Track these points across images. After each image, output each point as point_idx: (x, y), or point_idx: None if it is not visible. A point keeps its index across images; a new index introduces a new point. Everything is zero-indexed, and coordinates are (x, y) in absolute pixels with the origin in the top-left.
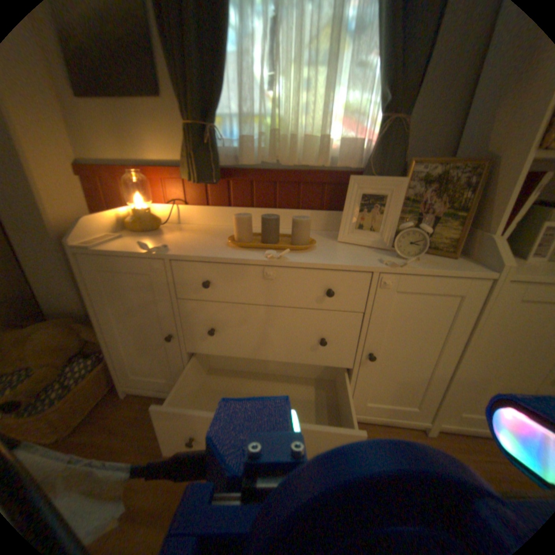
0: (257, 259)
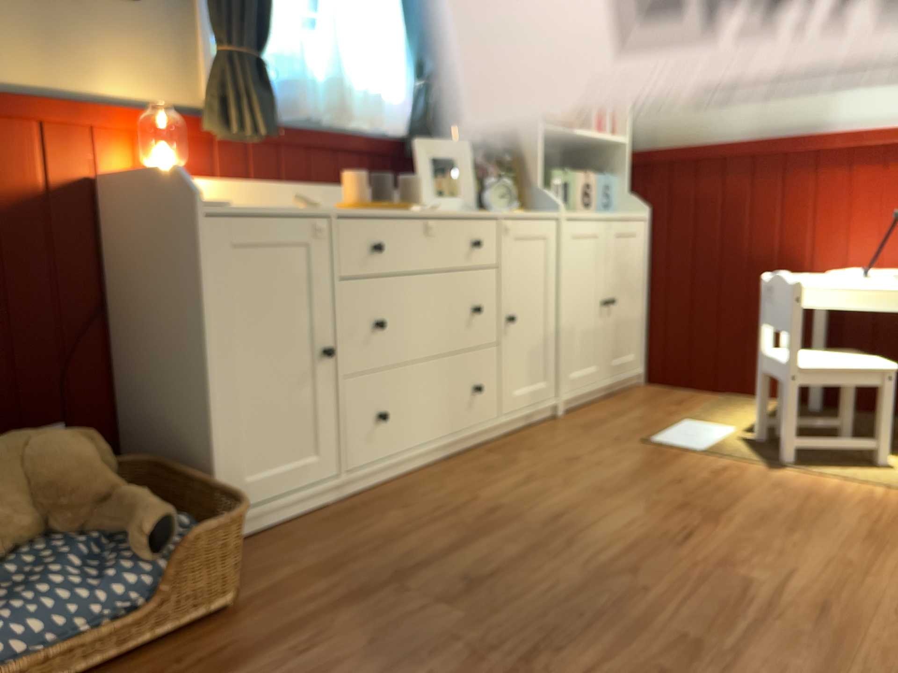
0: (412, 212)
